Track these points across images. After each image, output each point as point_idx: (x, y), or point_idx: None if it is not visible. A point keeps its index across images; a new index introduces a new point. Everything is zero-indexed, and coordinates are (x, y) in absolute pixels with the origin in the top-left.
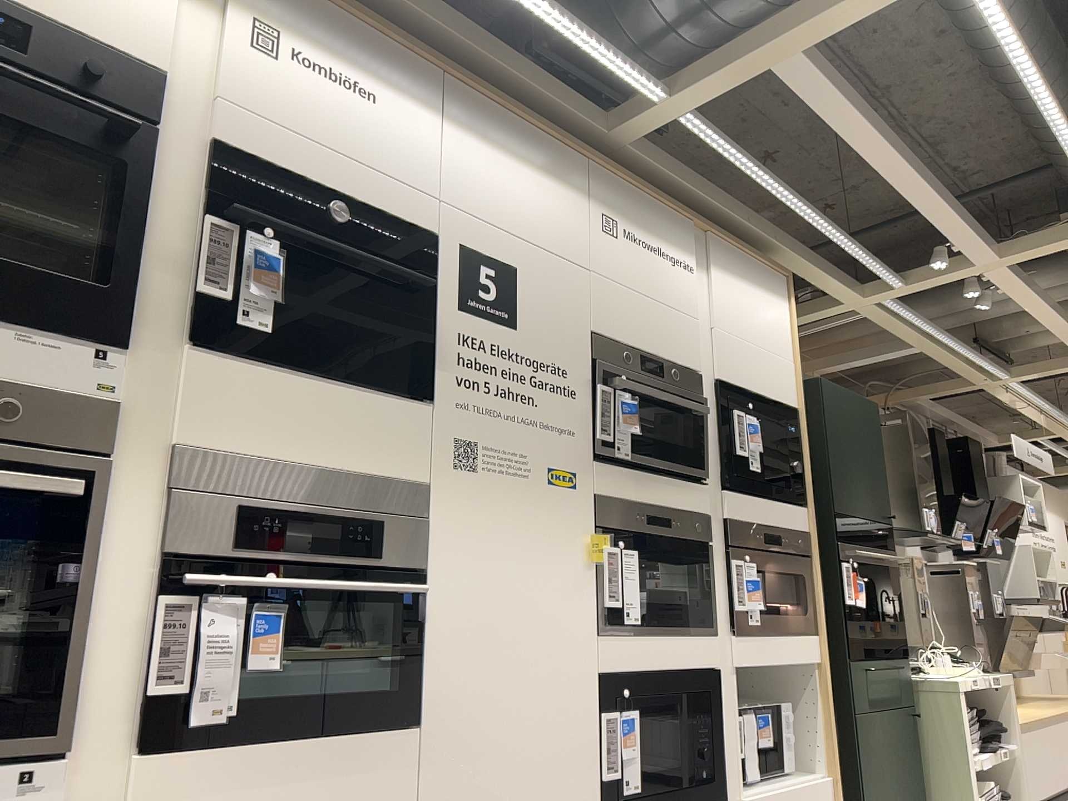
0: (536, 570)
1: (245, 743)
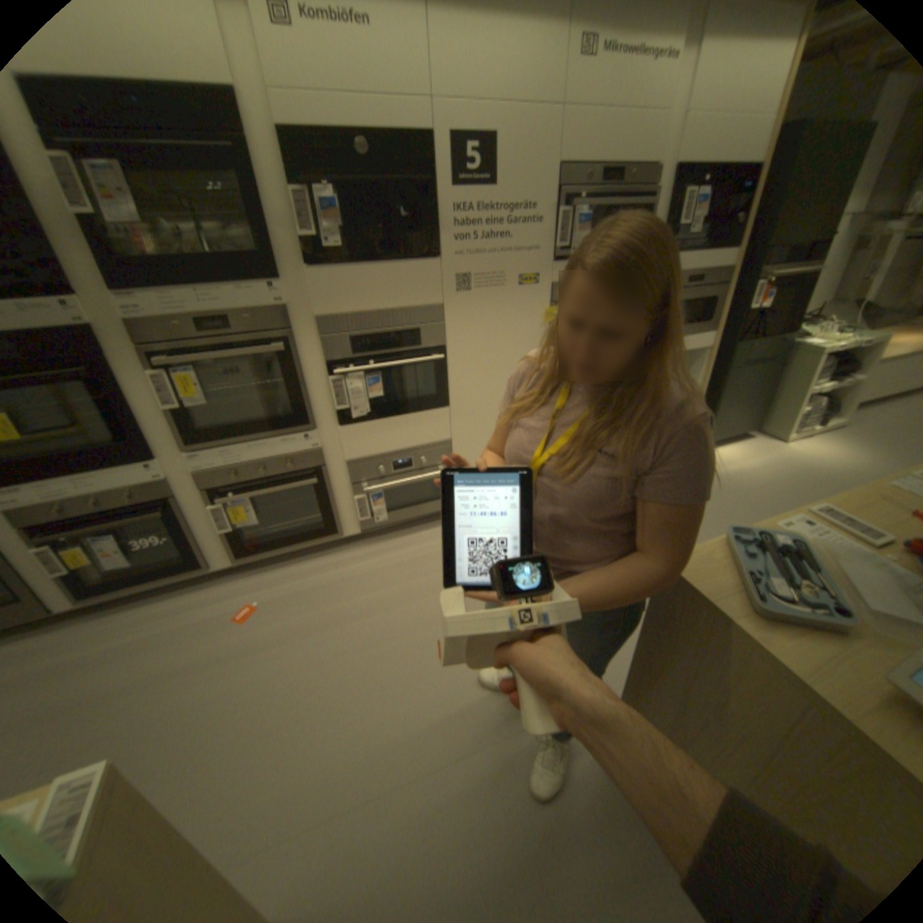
0: (508, 334)
1: (375, 419)
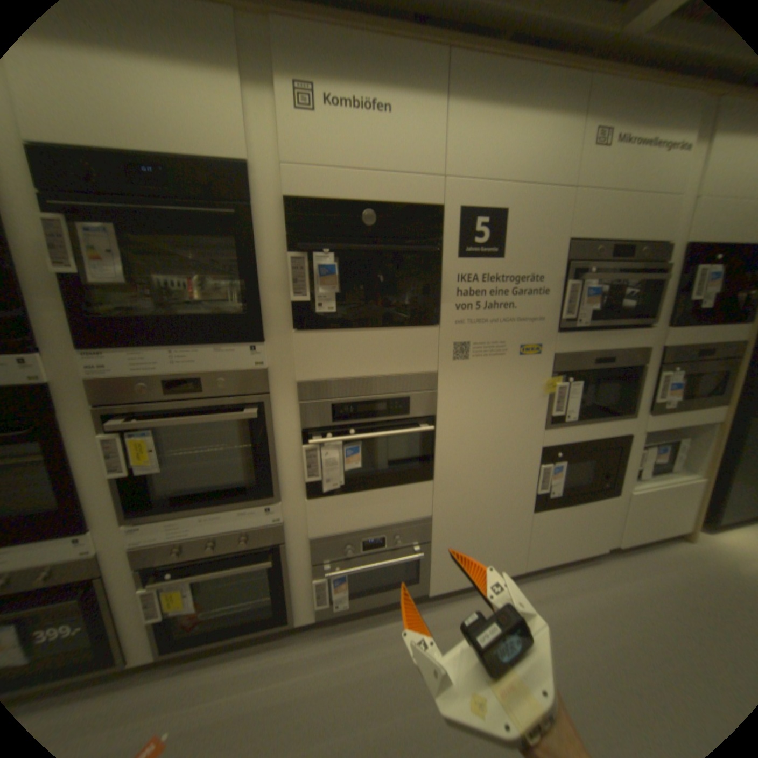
0: (505, 403)
1: (349, 492)
